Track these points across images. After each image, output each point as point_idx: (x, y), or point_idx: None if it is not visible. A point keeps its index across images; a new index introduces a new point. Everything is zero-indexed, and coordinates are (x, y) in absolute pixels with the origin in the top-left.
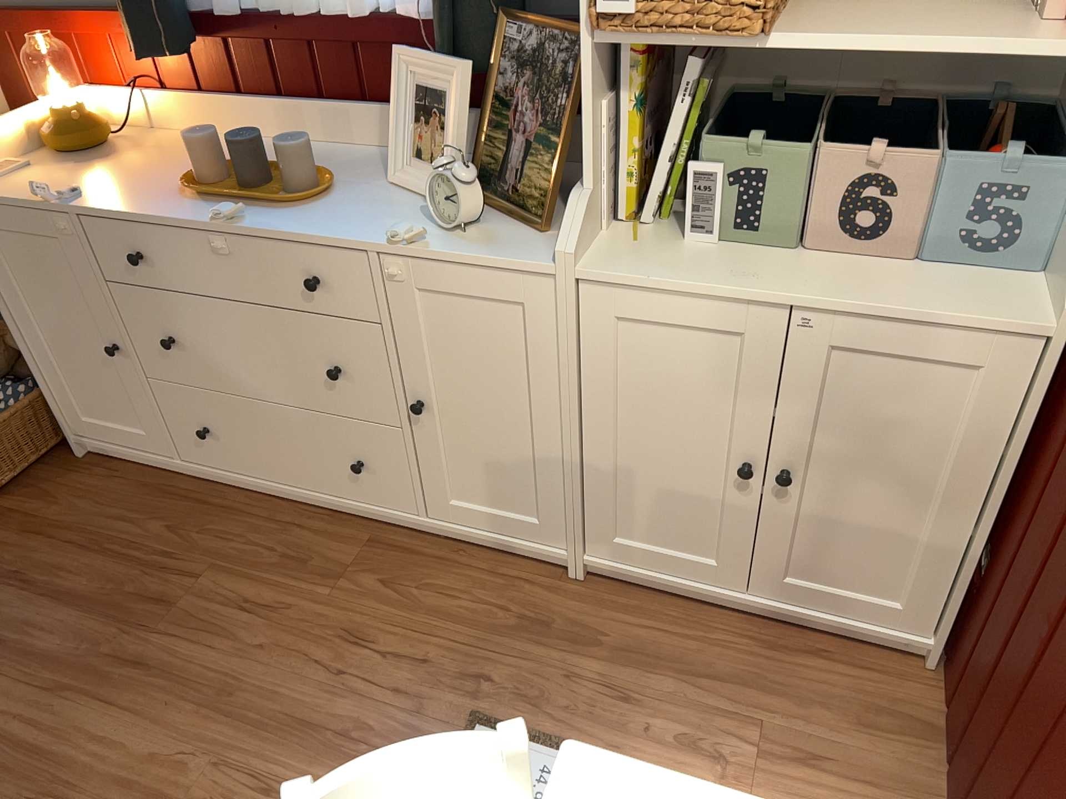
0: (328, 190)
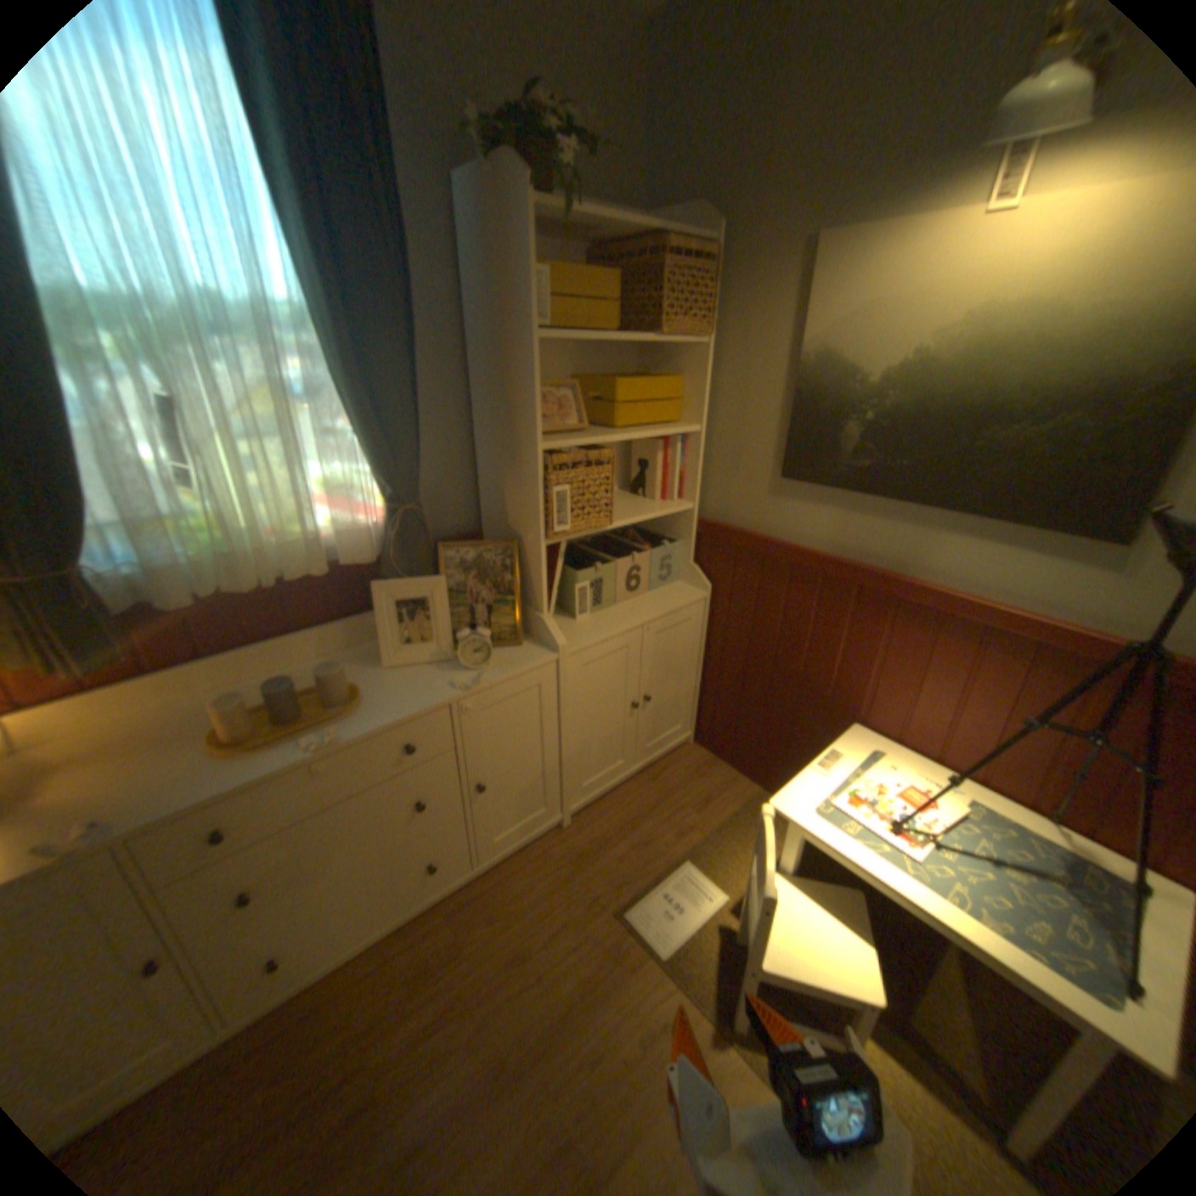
0: (356, 690)
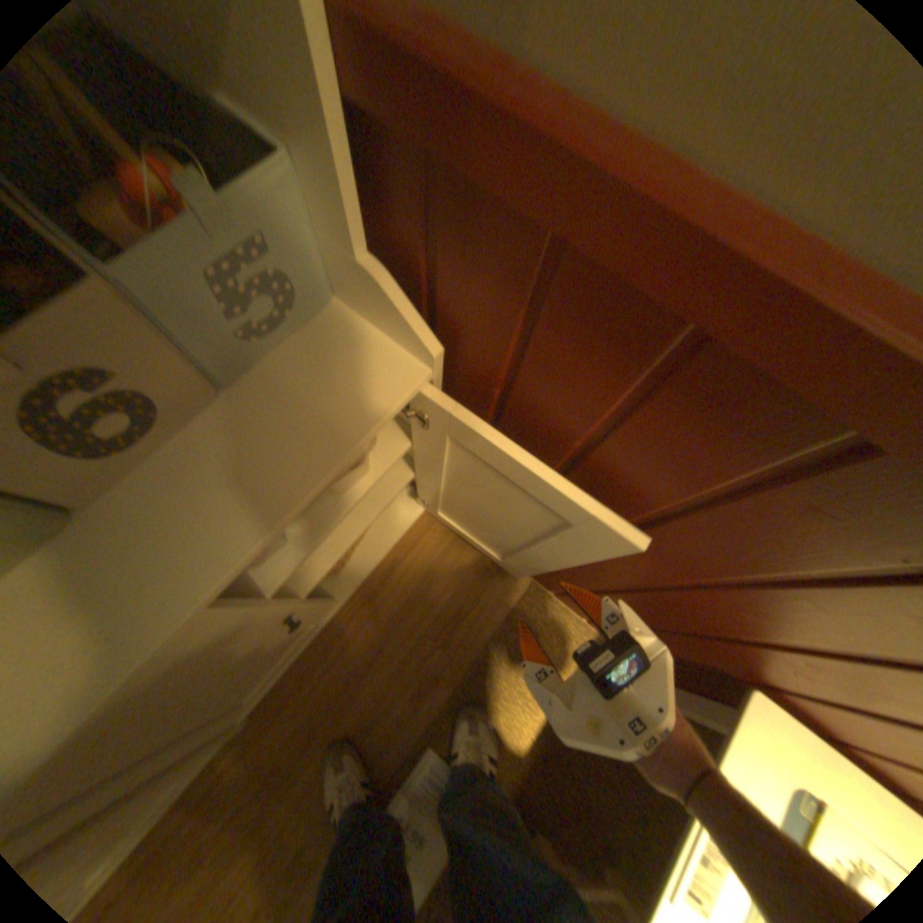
0: None
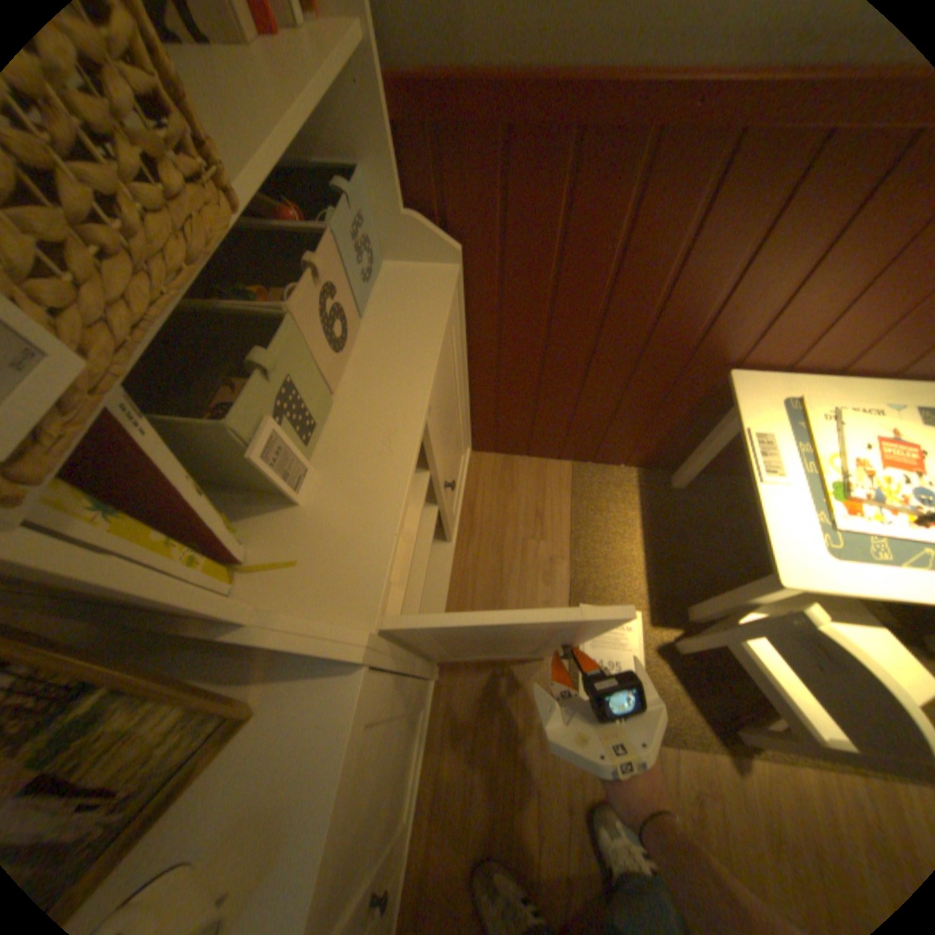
0: None
